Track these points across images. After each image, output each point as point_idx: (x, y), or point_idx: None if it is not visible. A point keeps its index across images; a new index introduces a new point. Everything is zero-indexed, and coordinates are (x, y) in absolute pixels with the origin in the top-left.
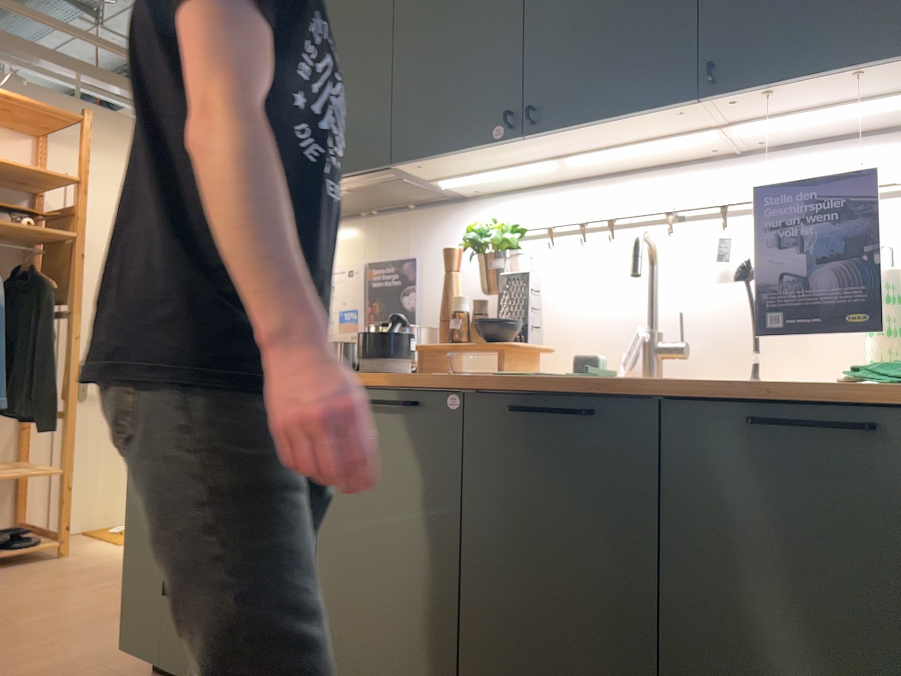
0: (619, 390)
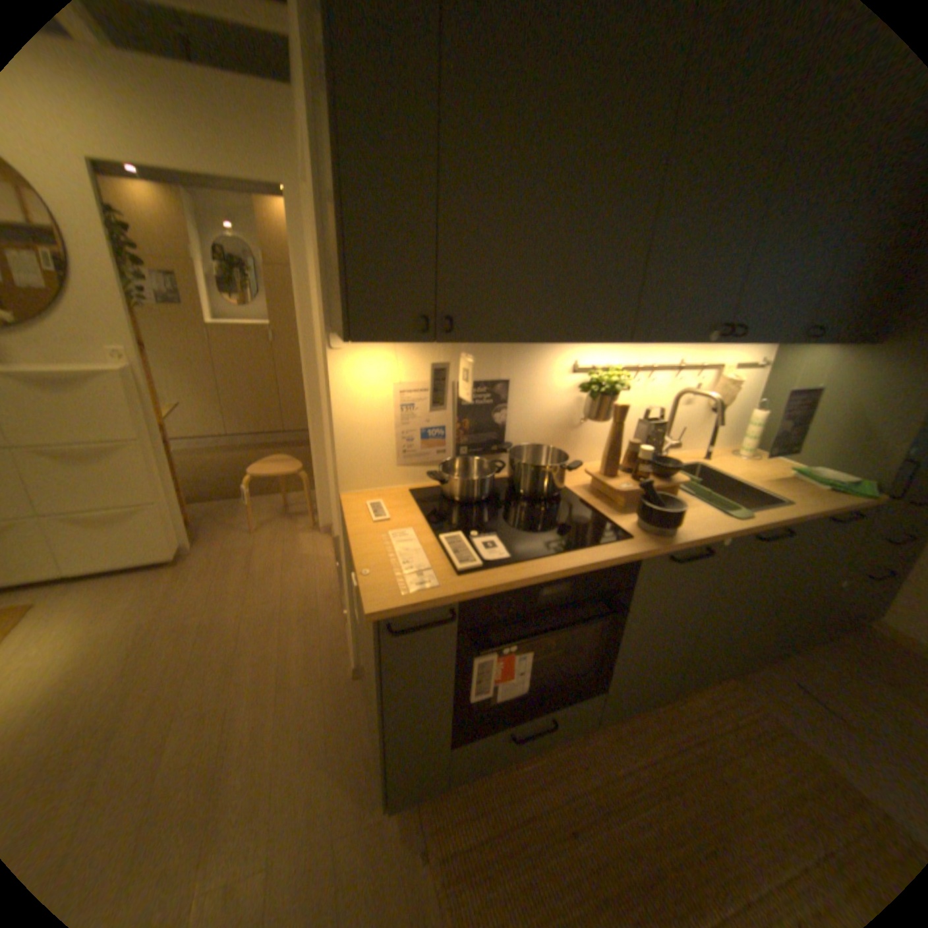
0: (804, 519)
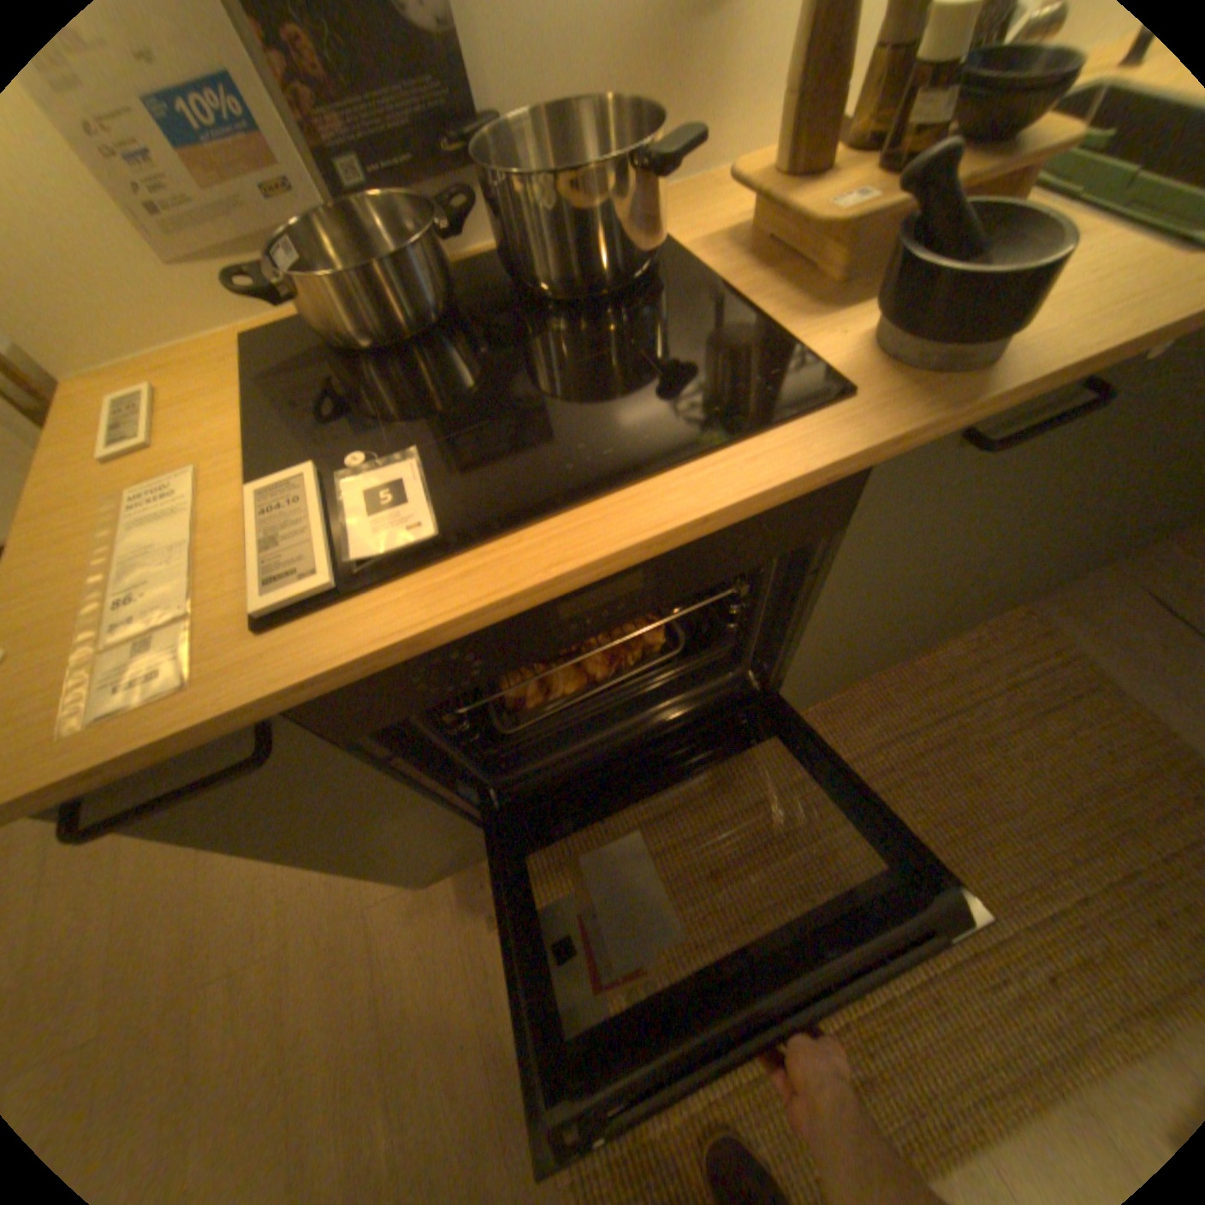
0: None
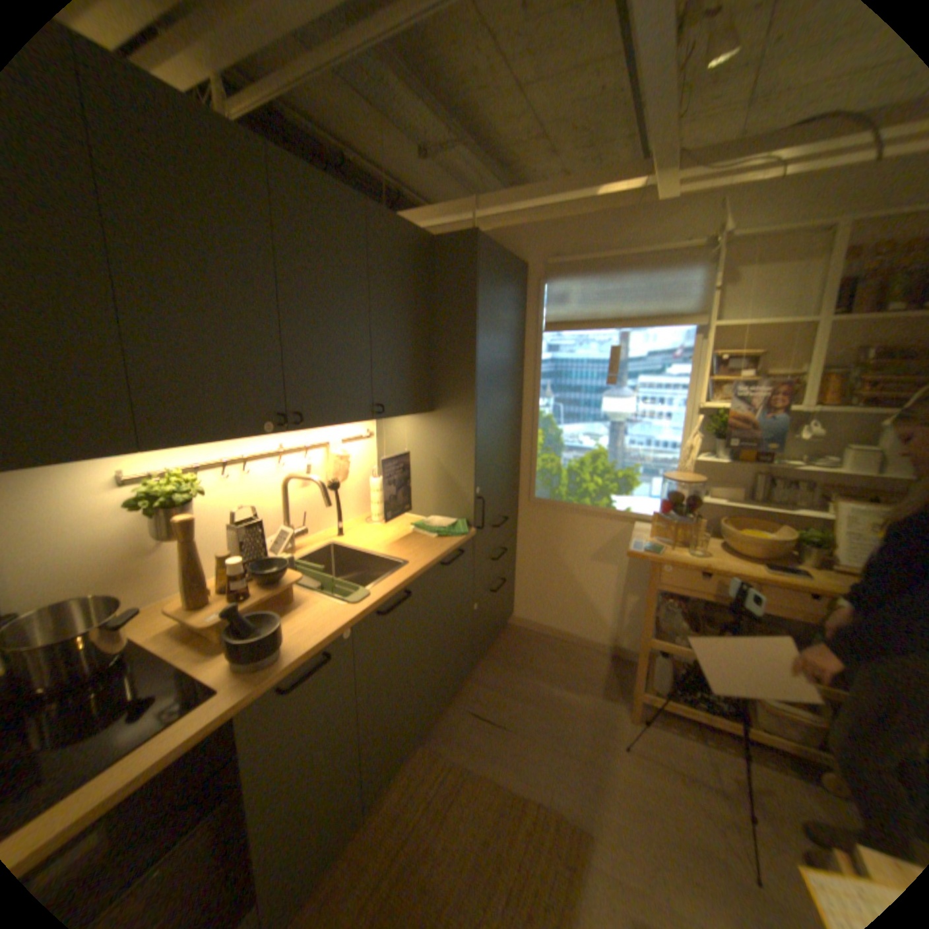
0: (415, 577)
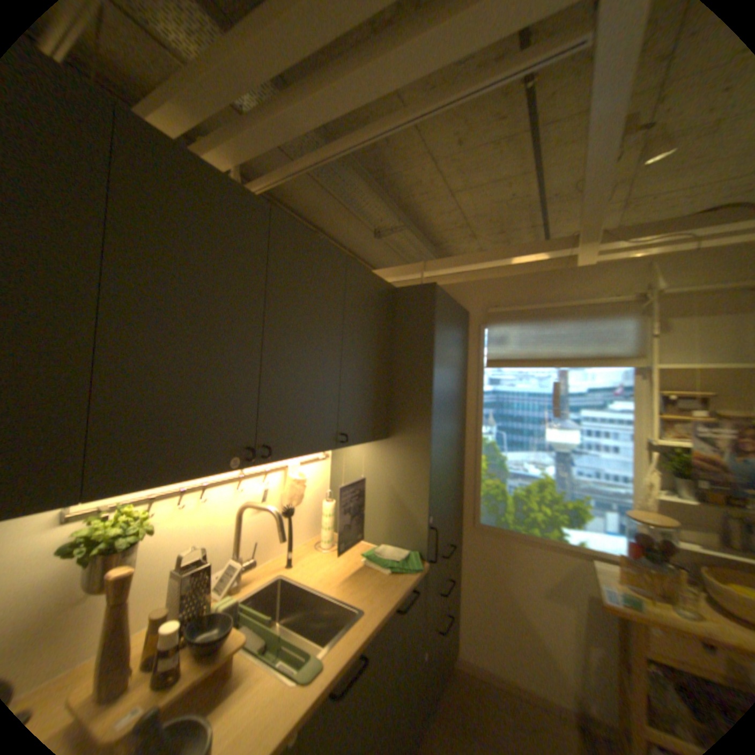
0: (373, 636)
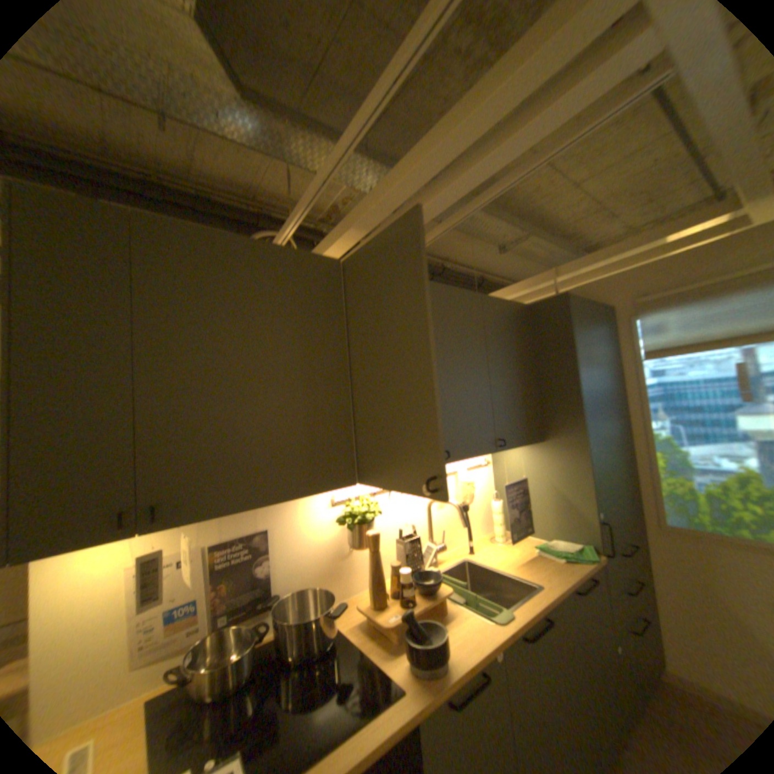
0: (554, 605)
